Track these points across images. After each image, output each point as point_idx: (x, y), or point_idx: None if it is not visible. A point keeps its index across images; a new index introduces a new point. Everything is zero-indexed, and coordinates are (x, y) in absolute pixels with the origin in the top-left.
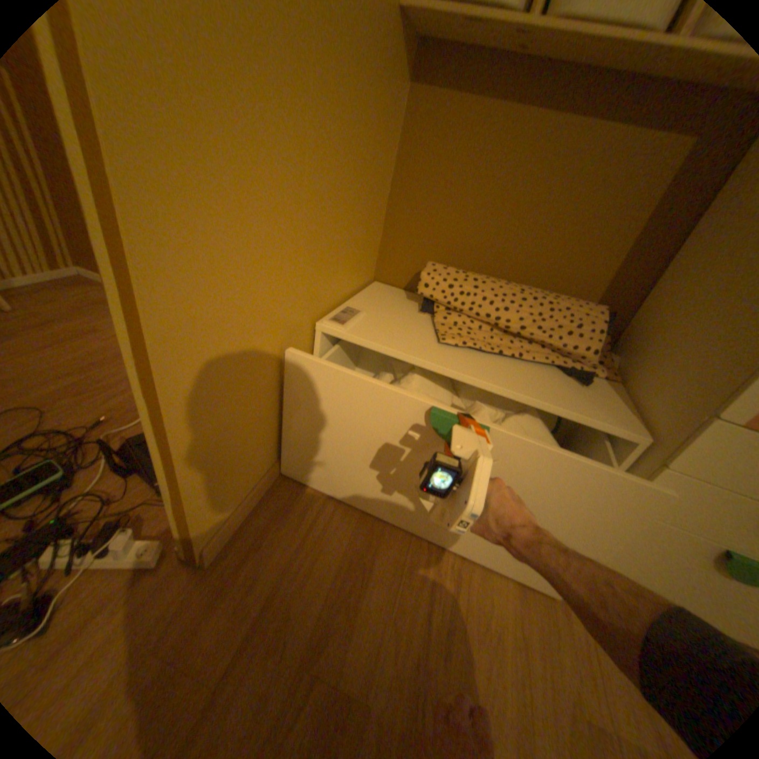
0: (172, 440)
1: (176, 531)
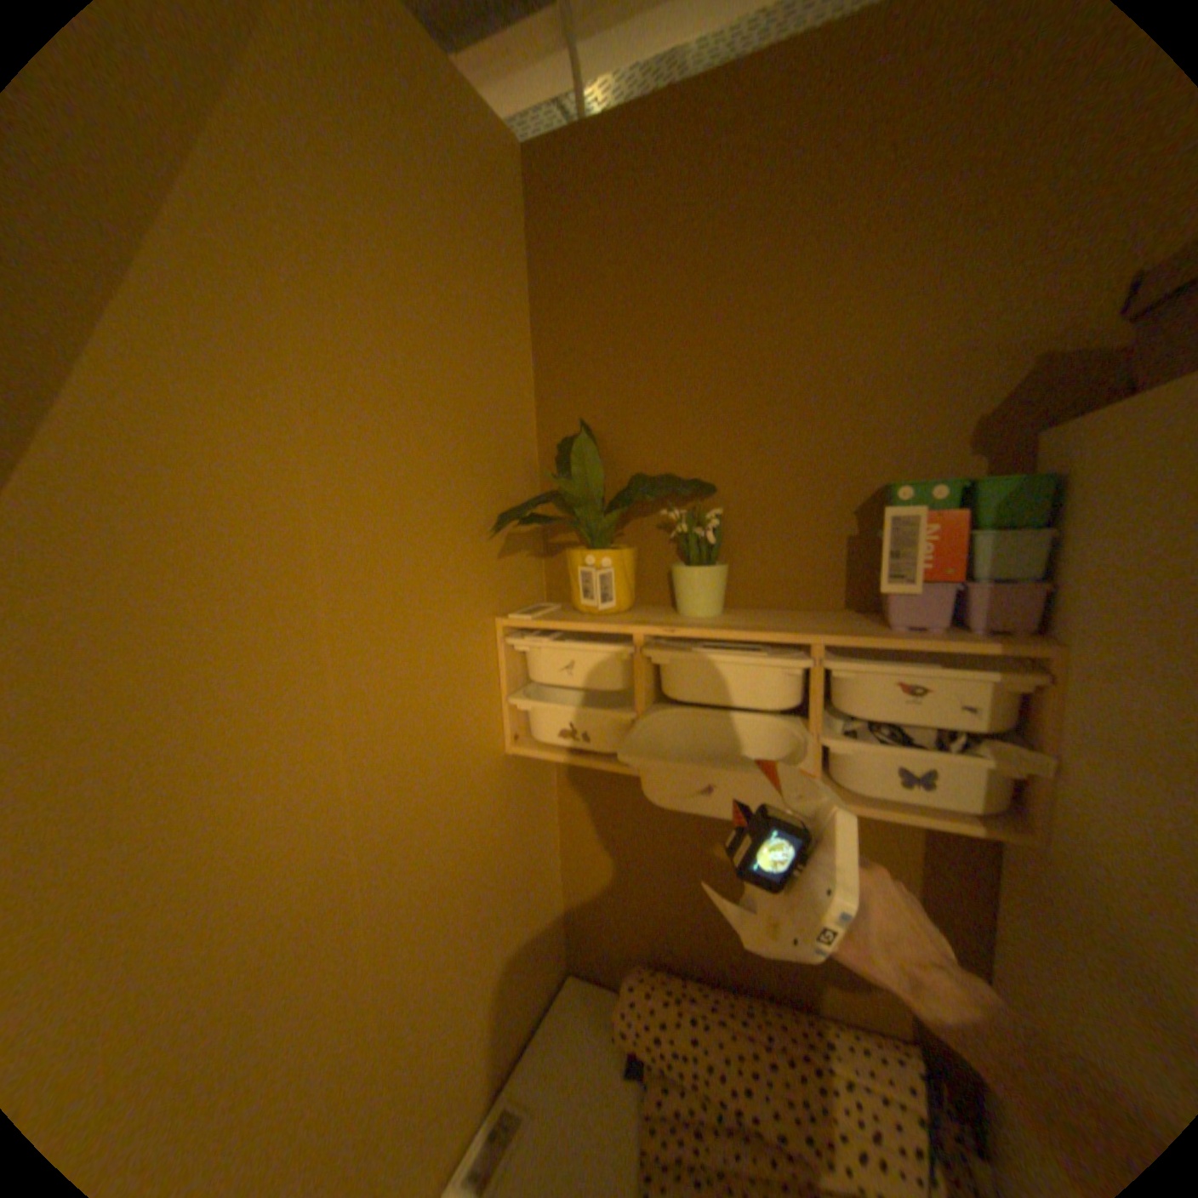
0: None
1: None
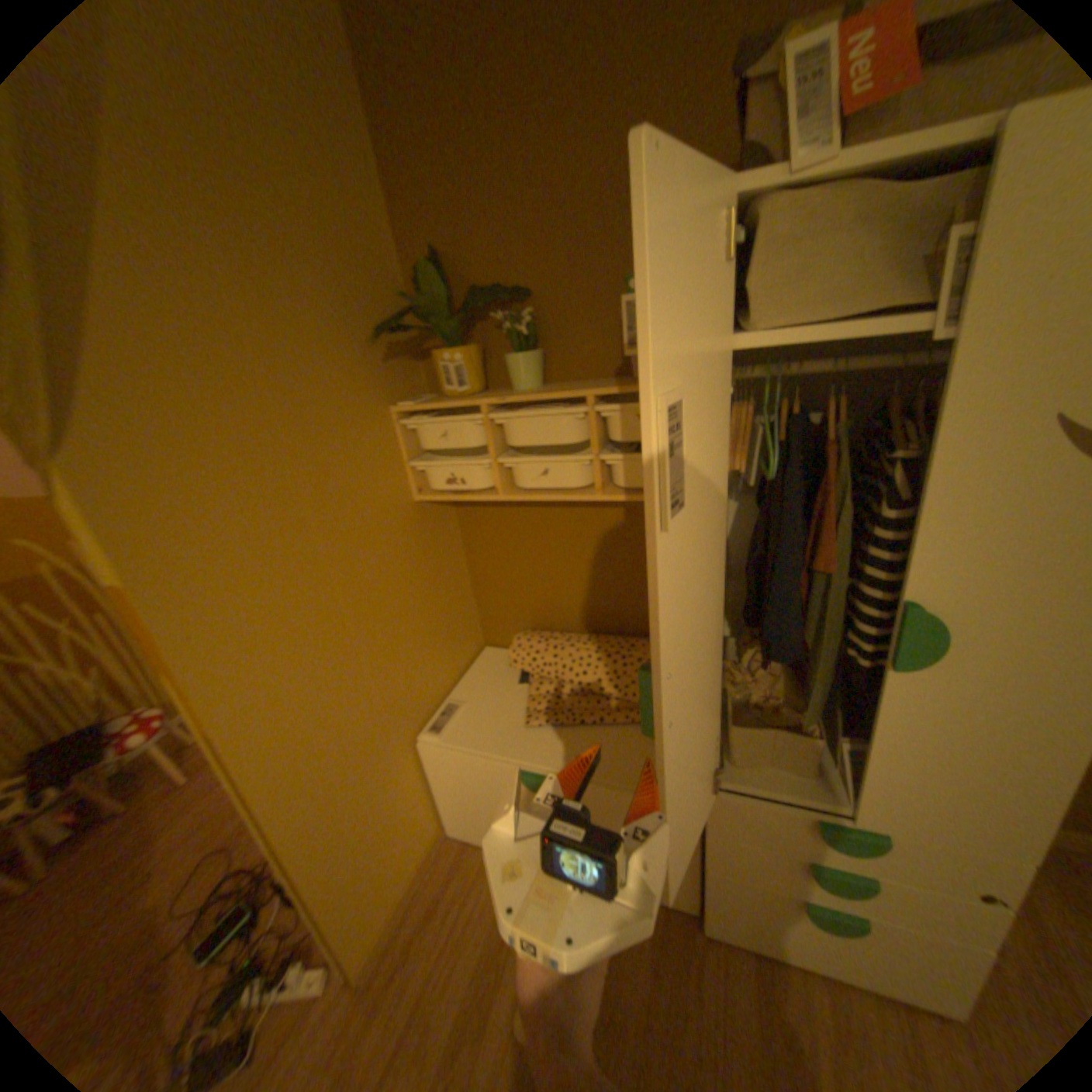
0: (307, 897)
1: (332, 959)
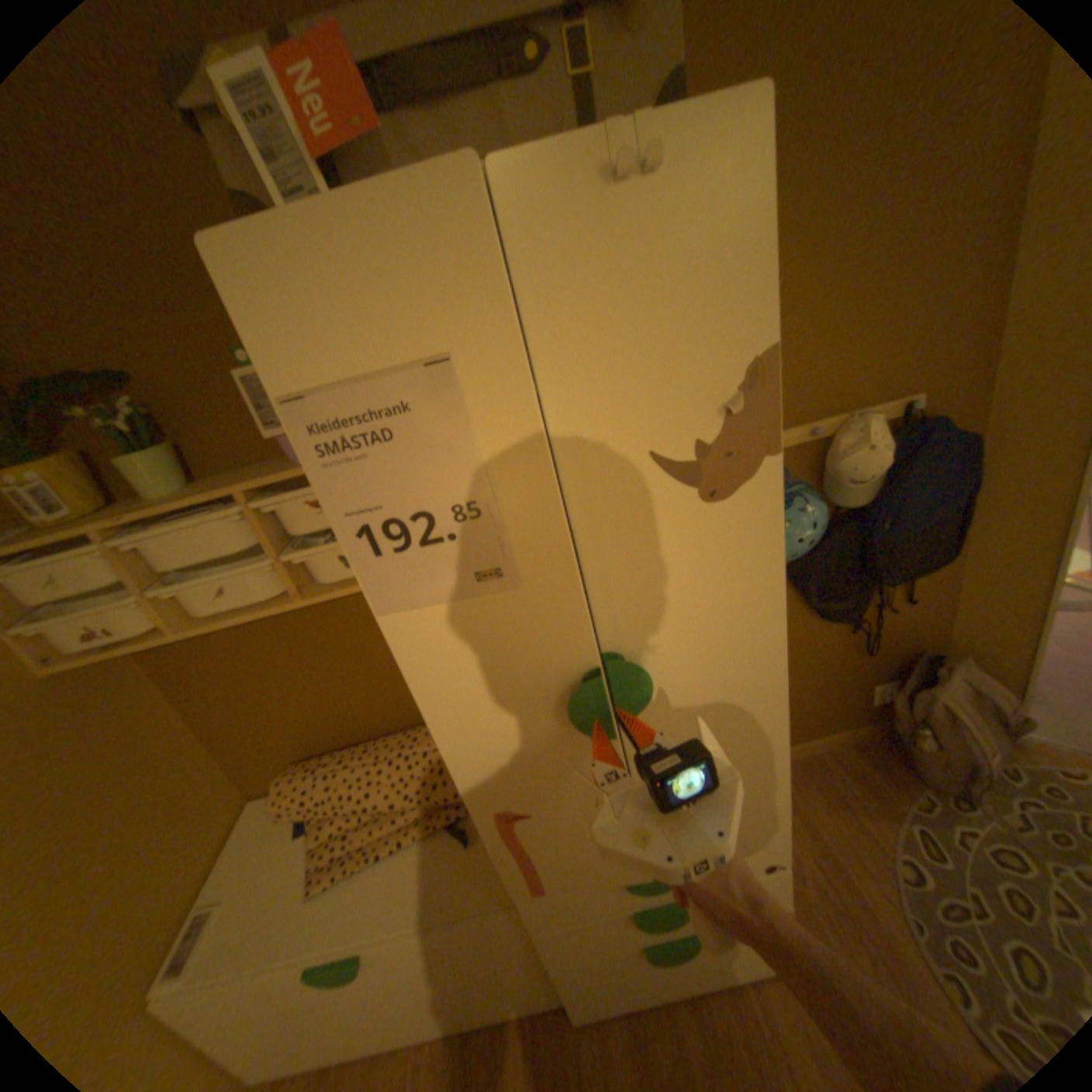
0: None
1: None
